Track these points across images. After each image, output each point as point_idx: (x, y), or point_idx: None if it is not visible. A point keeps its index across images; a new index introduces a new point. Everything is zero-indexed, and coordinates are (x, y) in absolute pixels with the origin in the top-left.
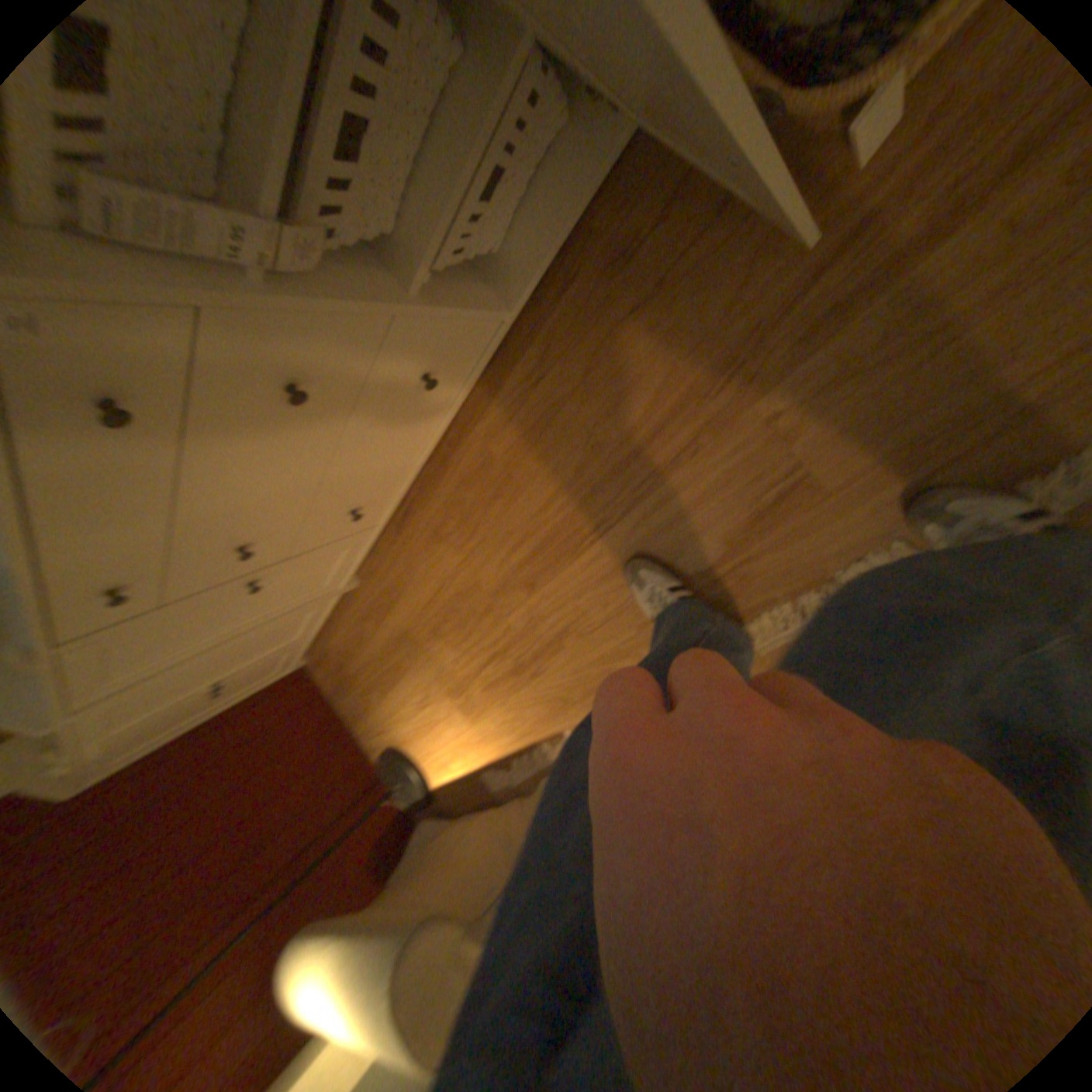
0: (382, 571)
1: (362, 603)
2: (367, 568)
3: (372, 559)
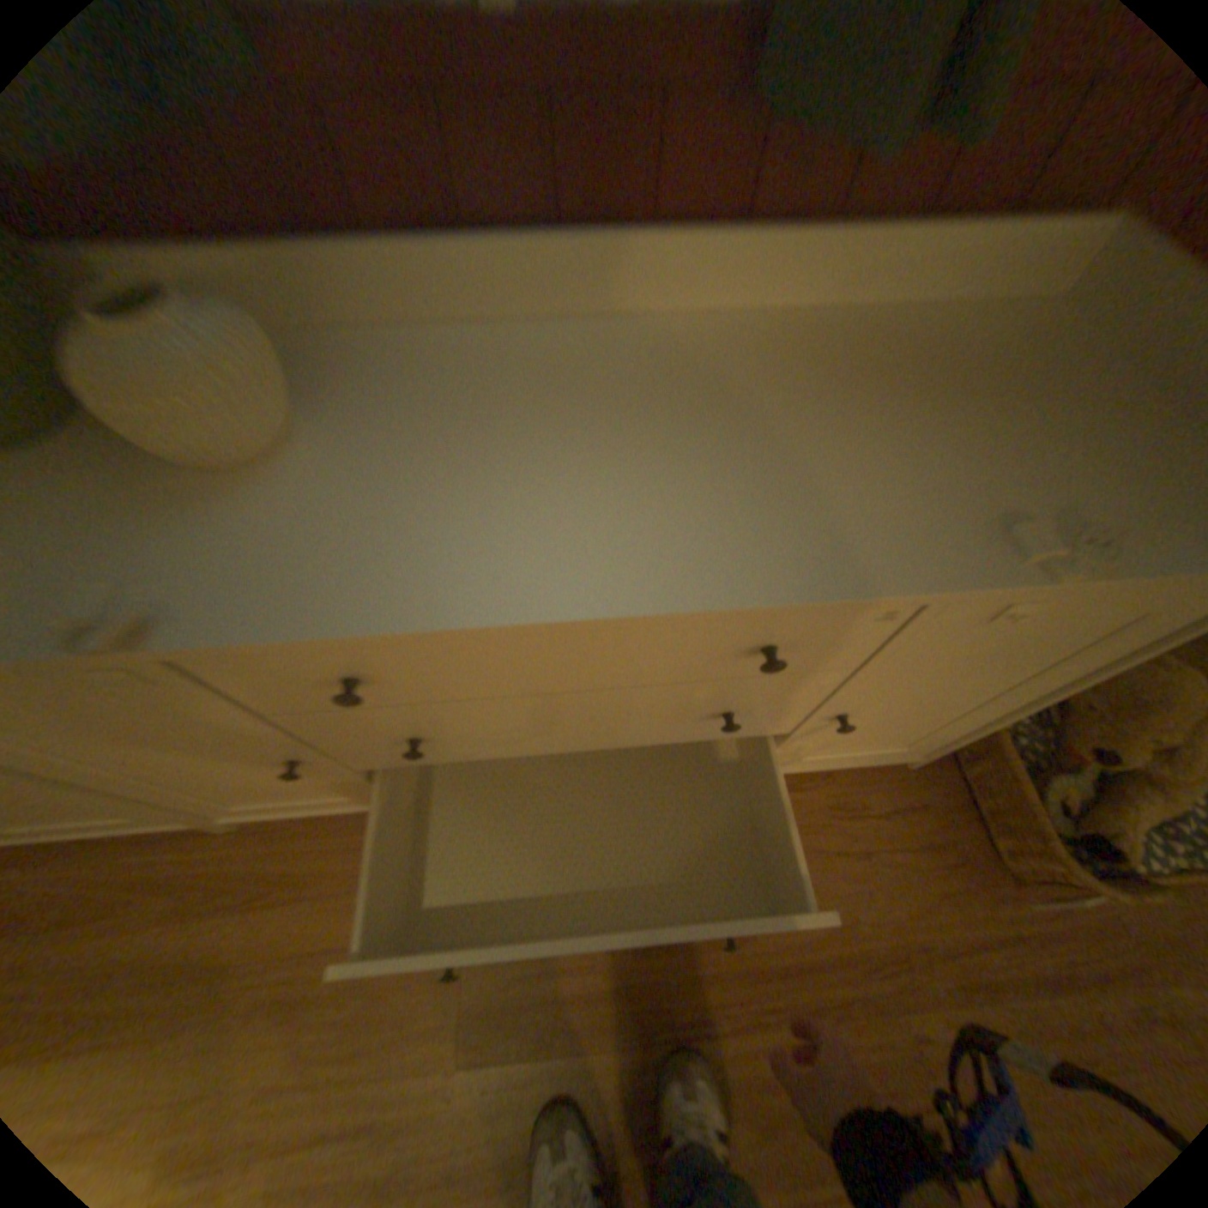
0: (301, 855)
1: (193, 871)
2: (279, 831)
3: (305, 828)
